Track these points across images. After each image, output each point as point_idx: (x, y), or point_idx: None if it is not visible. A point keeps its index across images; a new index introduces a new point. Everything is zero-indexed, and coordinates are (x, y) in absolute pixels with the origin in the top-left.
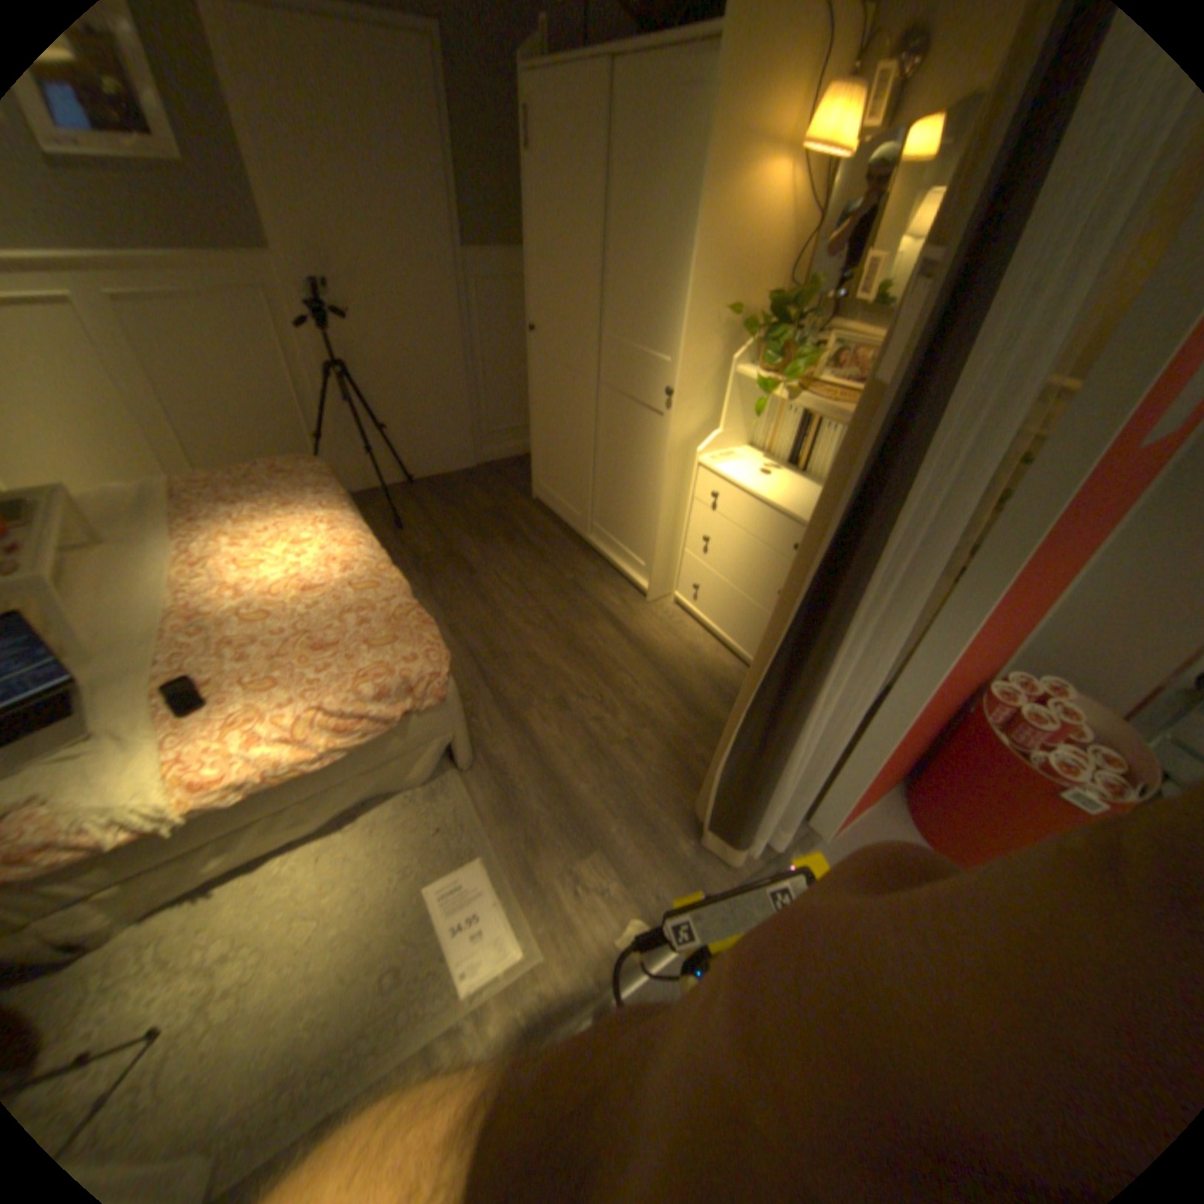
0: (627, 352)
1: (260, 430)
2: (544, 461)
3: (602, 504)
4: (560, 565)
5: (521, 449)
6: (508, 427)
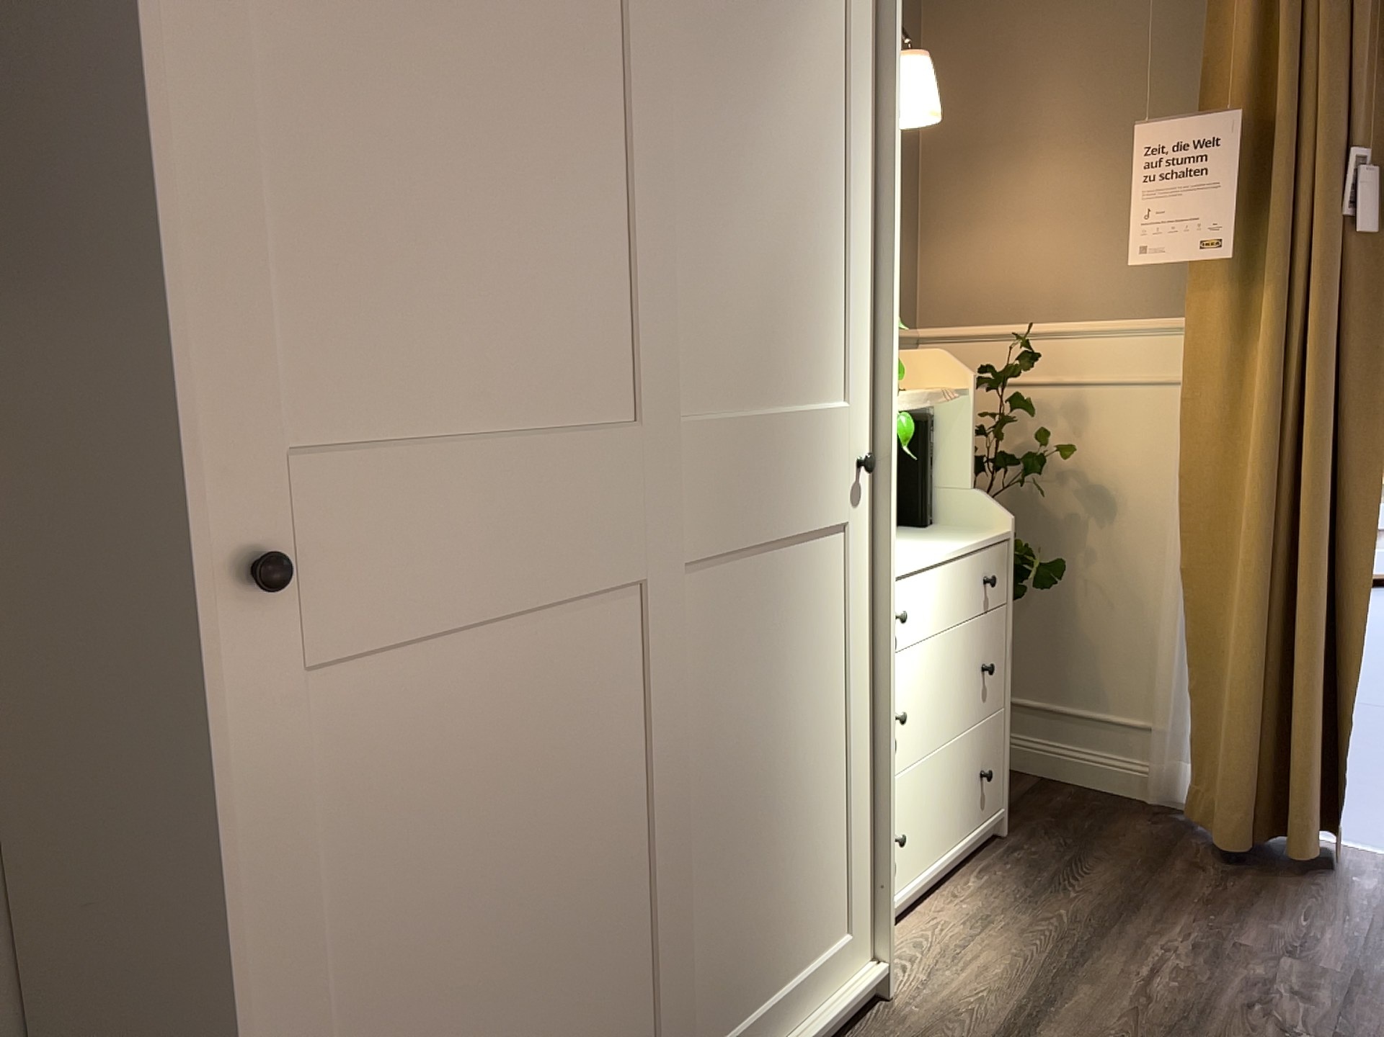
0: (748, 440)
1: None
2: None
3: (702, 971)
4: None
5: None
6: None
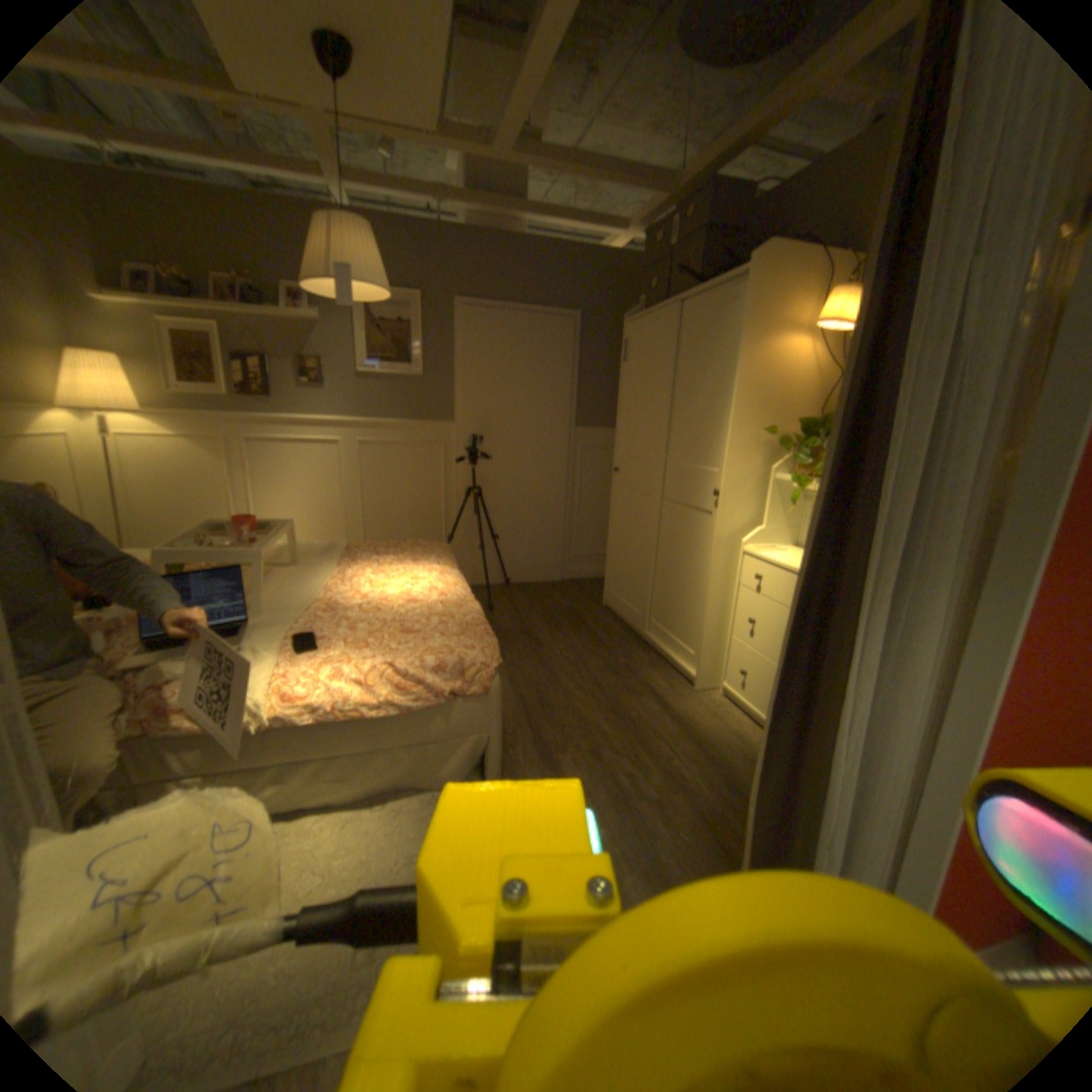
0: (684, 472)
1: (412, 529)
2: (613, 570)
3: (658, 601)
4: (614, 651)
5: (597, 572)
6: (589, 553)
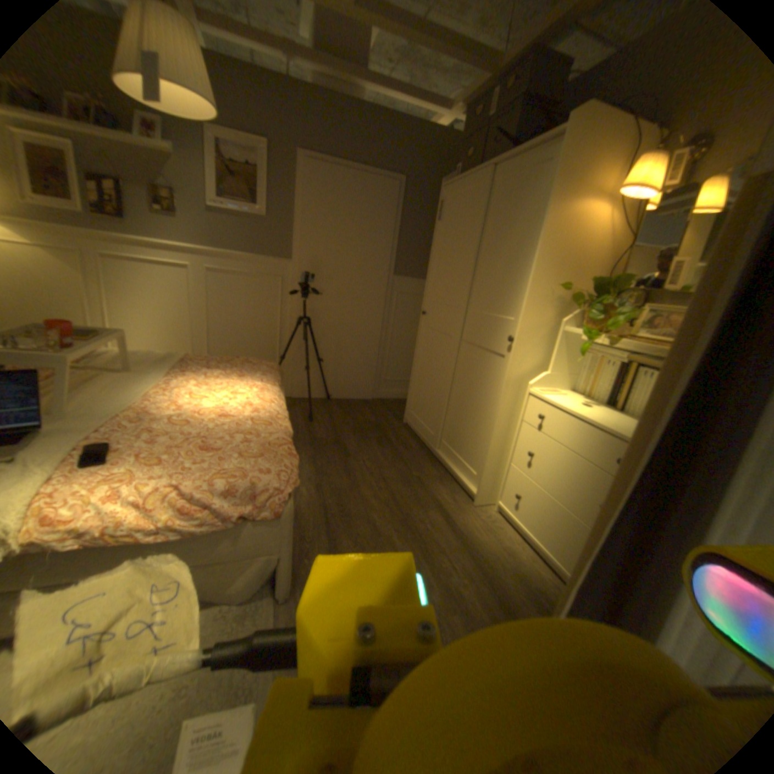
0: (482, 319)
1: (251, 349)
2: (414, 396)
3: (449, 426)
4: (409, 465)
5: (402, 395)
6: (397, 379)
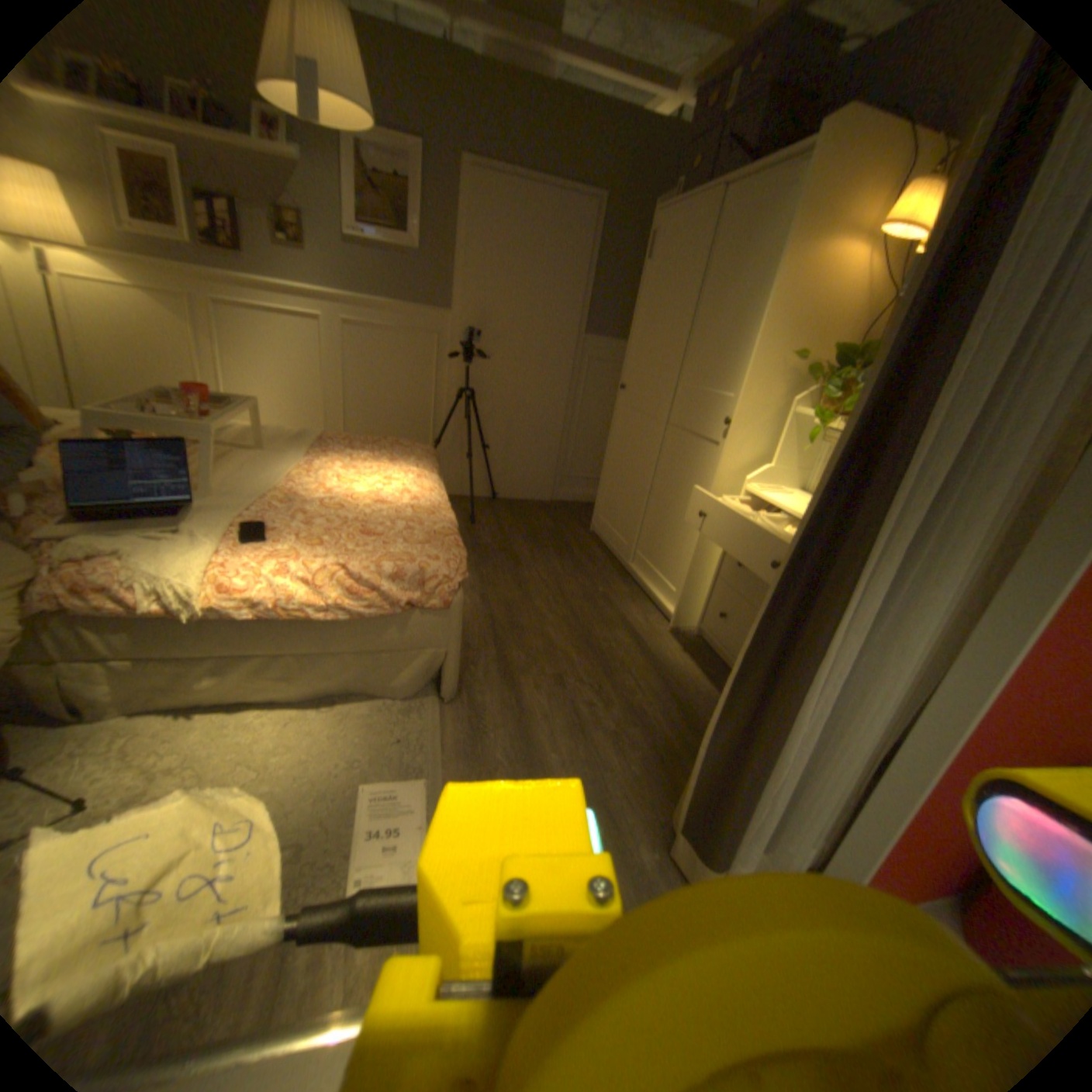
0: (695, 395)
1: (397, 429)
2: (605, 496)
3: (647, 533)
4: (594, 579)
5: (589, 497)
6: (583, 476)
